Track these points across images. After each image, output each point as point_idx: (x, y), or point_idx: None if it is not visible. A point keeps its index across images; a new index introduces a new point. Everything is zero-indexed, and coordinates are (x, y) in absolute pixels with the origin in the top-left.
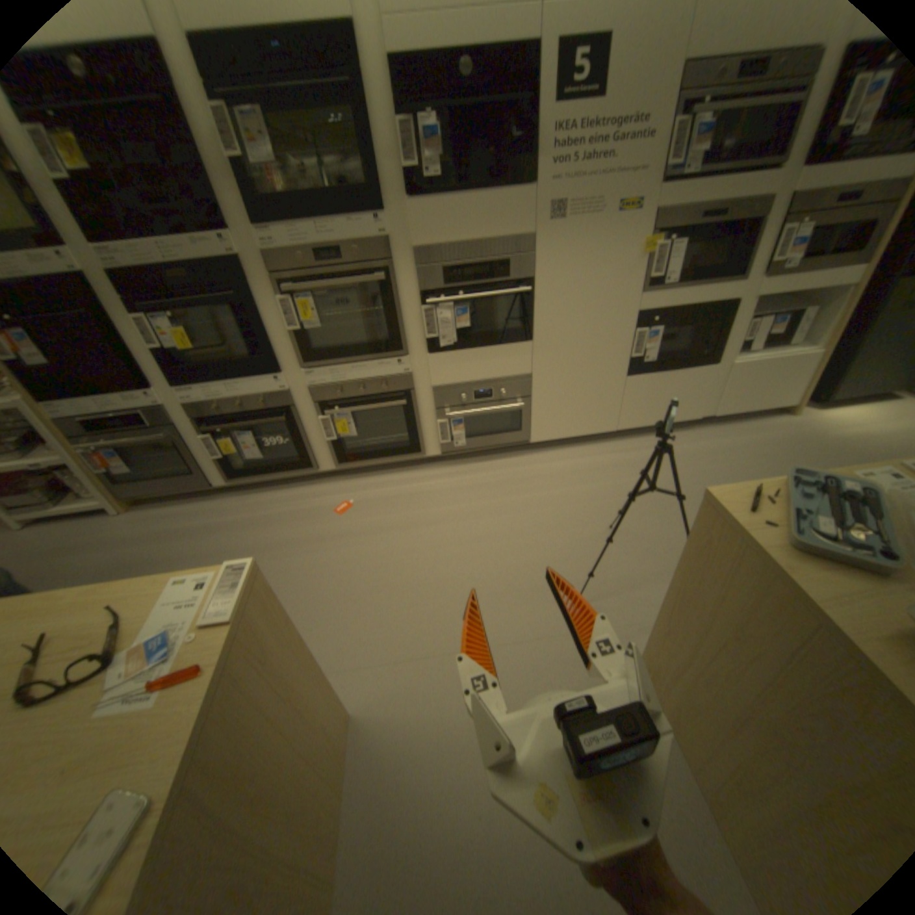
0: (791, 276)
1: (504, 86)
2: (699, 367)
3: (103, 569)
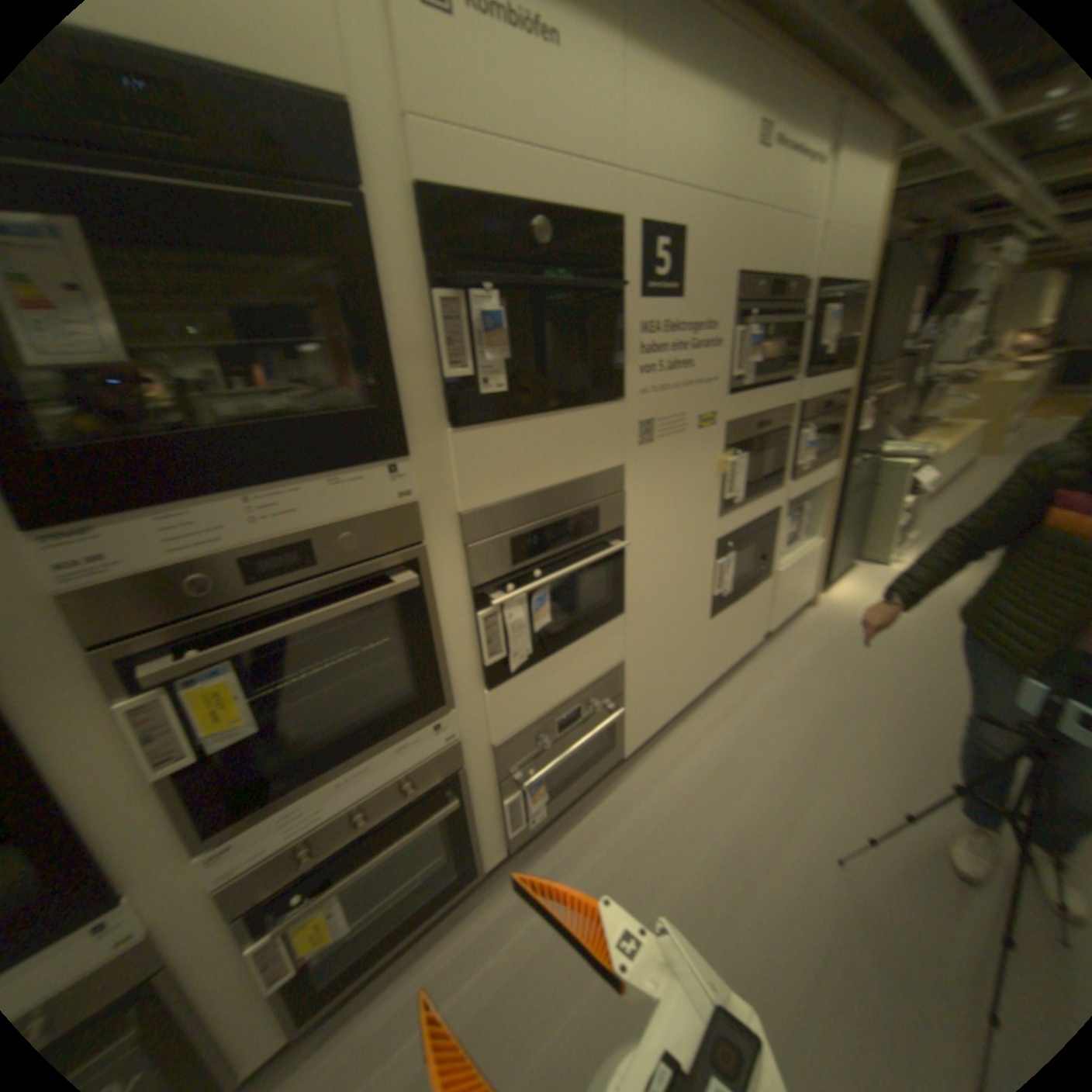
0: (803, 477)
1: (585, 264)
2: (757, 584)
3: None
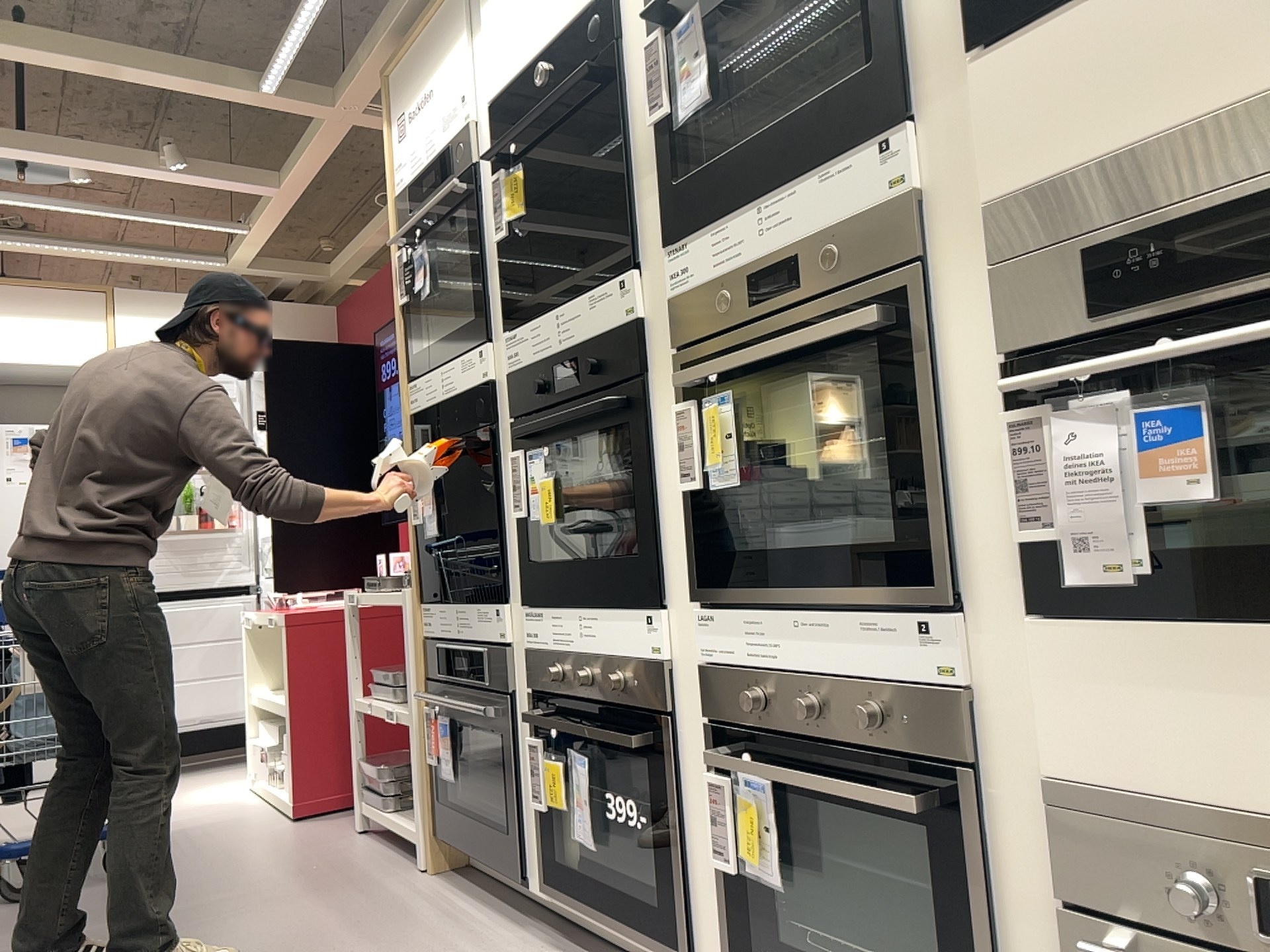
0: None
1: None
2: None
3: (285, 933)
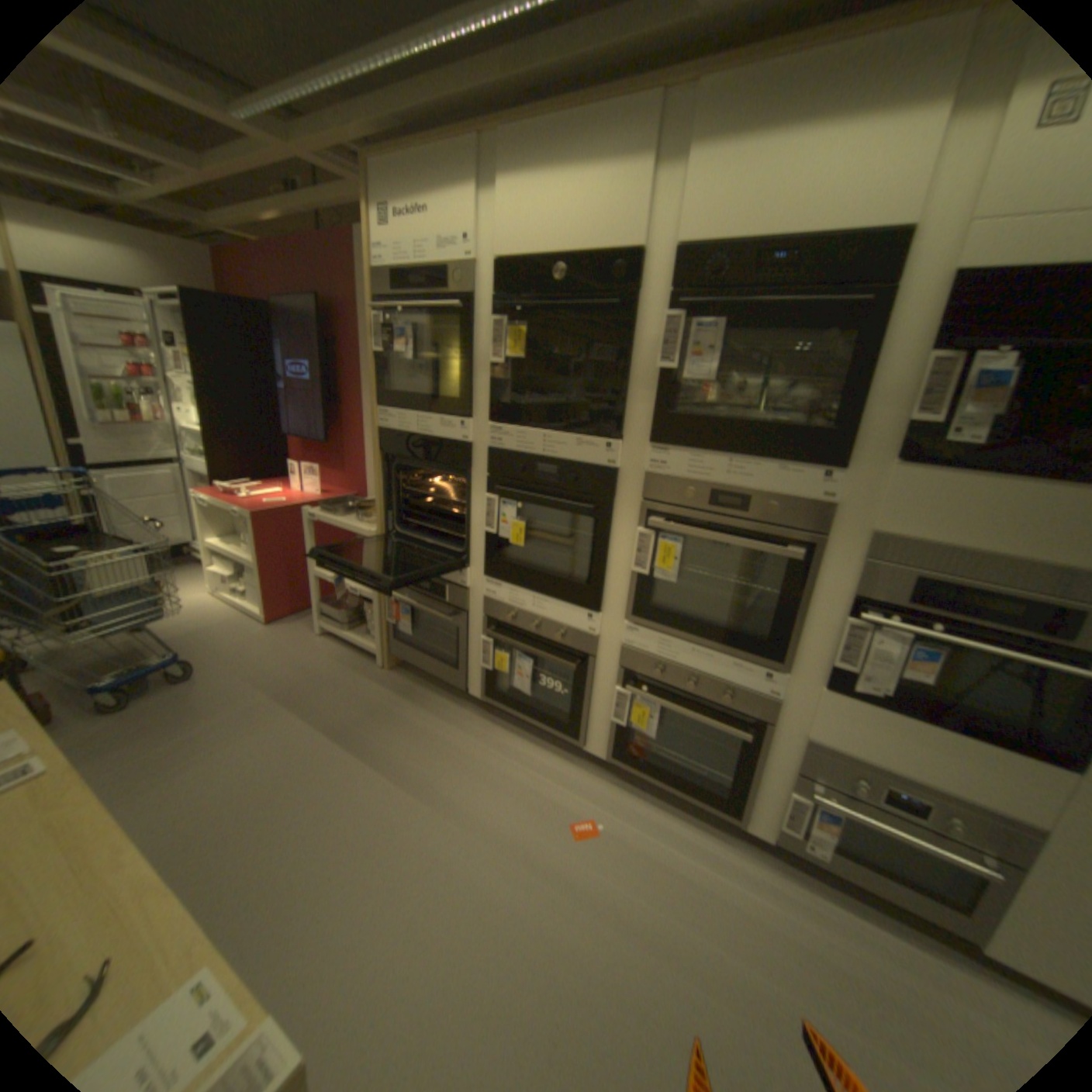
0: None
1: None
2: None
3: (332, 724)
